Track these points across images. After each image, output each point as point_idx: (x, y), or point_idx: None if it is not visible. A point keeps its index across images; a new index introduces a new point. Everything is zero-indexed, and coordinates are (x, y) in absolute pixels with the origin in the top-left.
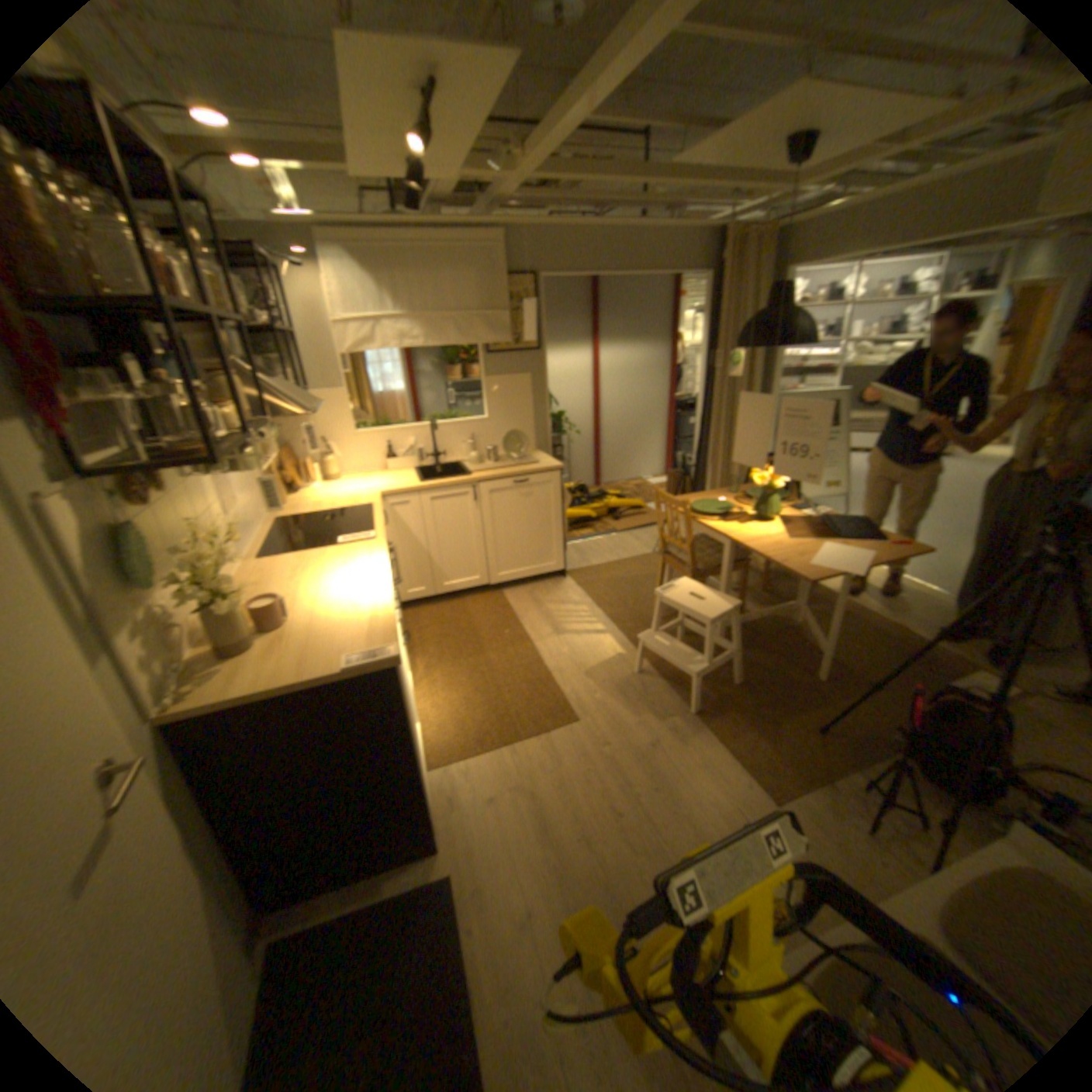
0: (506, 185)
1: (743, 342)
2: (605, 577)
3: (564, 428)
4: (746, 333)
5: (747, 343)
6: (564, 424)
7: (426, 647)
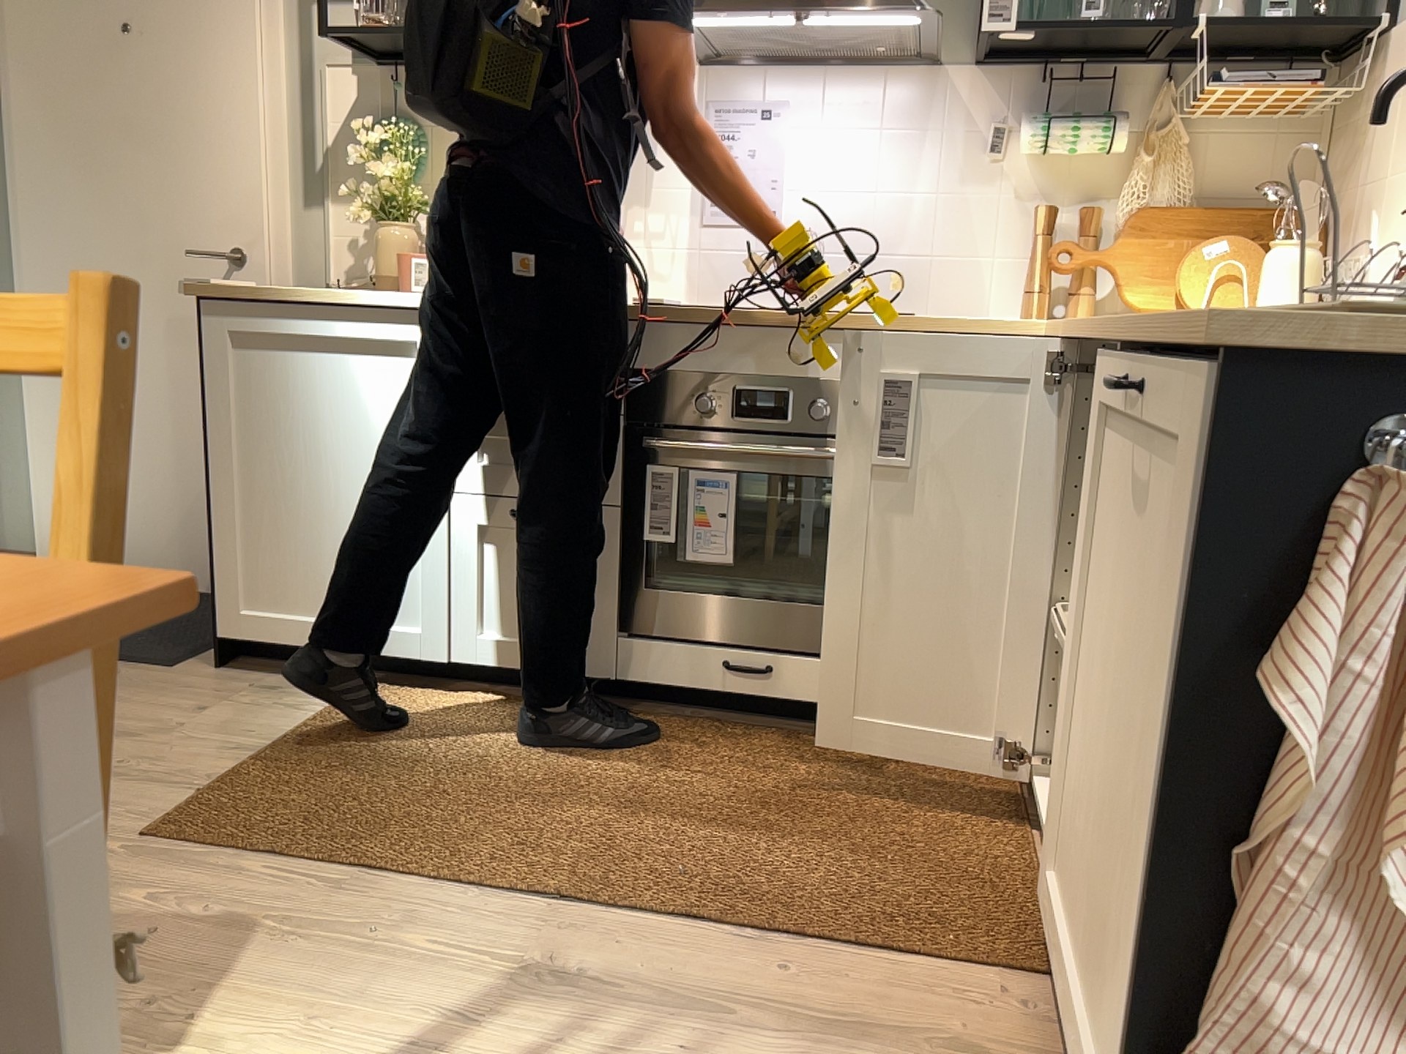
0: None
1: None
2: None
3: None
4: None
5: None
6: None
7: (763, 754)
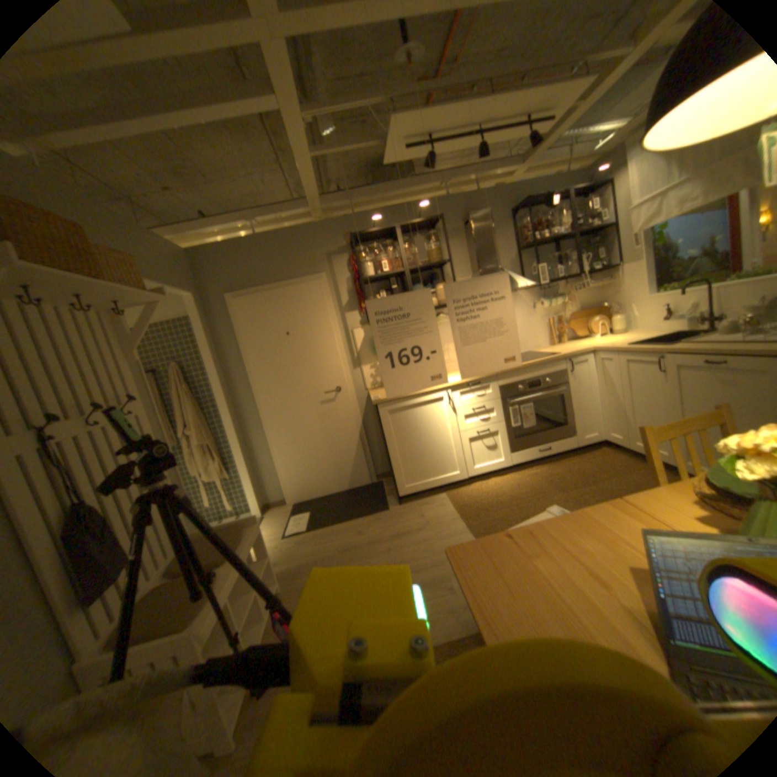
0: None
1: None
2: None
3: None
4: None
5: None
6: None
7: (560, 467)
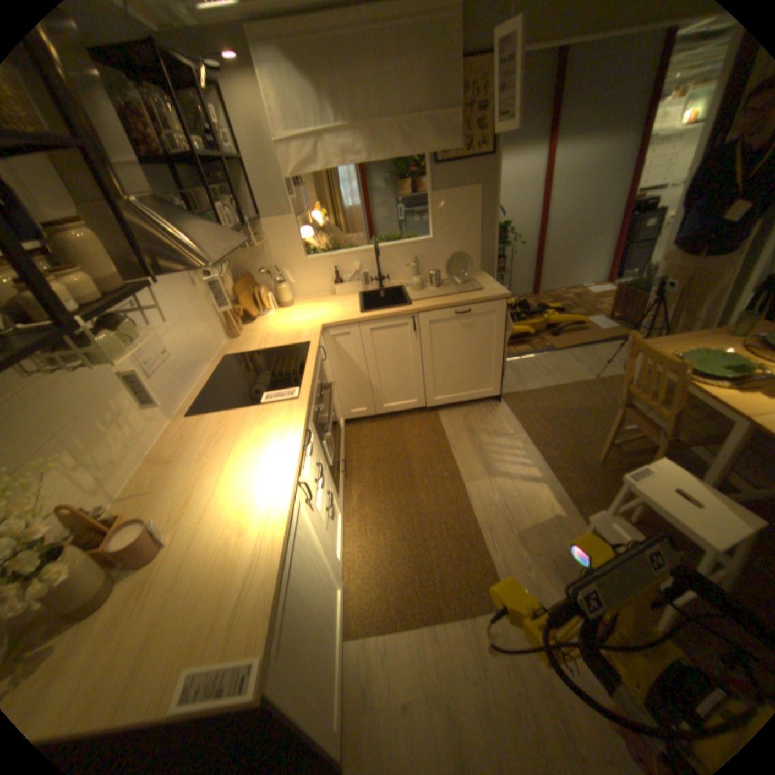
0: None
1: None
2: (542, 404)
3: (509, 237)
4: None
5: None
6: (509, 232)
7: (362, 471)
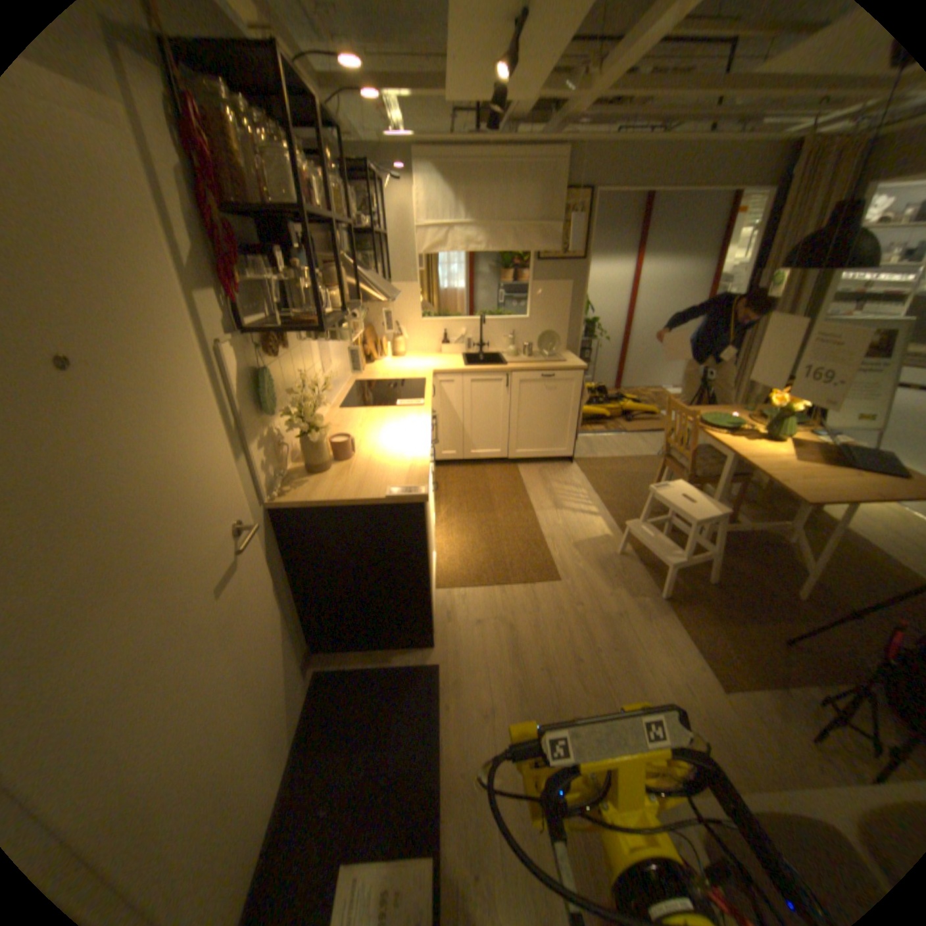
0: (579, 102)
1: (791, 262)
2: (608, 468)
3: (596, 332)
4: (797, 252)
5: (795, 262)
6: (597, 328)
7: (449, 497)
